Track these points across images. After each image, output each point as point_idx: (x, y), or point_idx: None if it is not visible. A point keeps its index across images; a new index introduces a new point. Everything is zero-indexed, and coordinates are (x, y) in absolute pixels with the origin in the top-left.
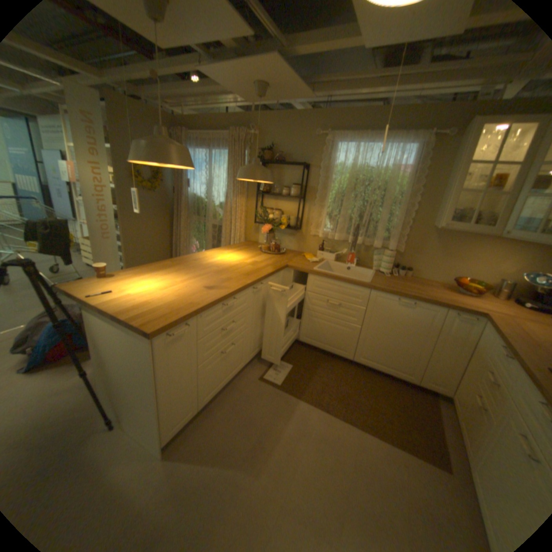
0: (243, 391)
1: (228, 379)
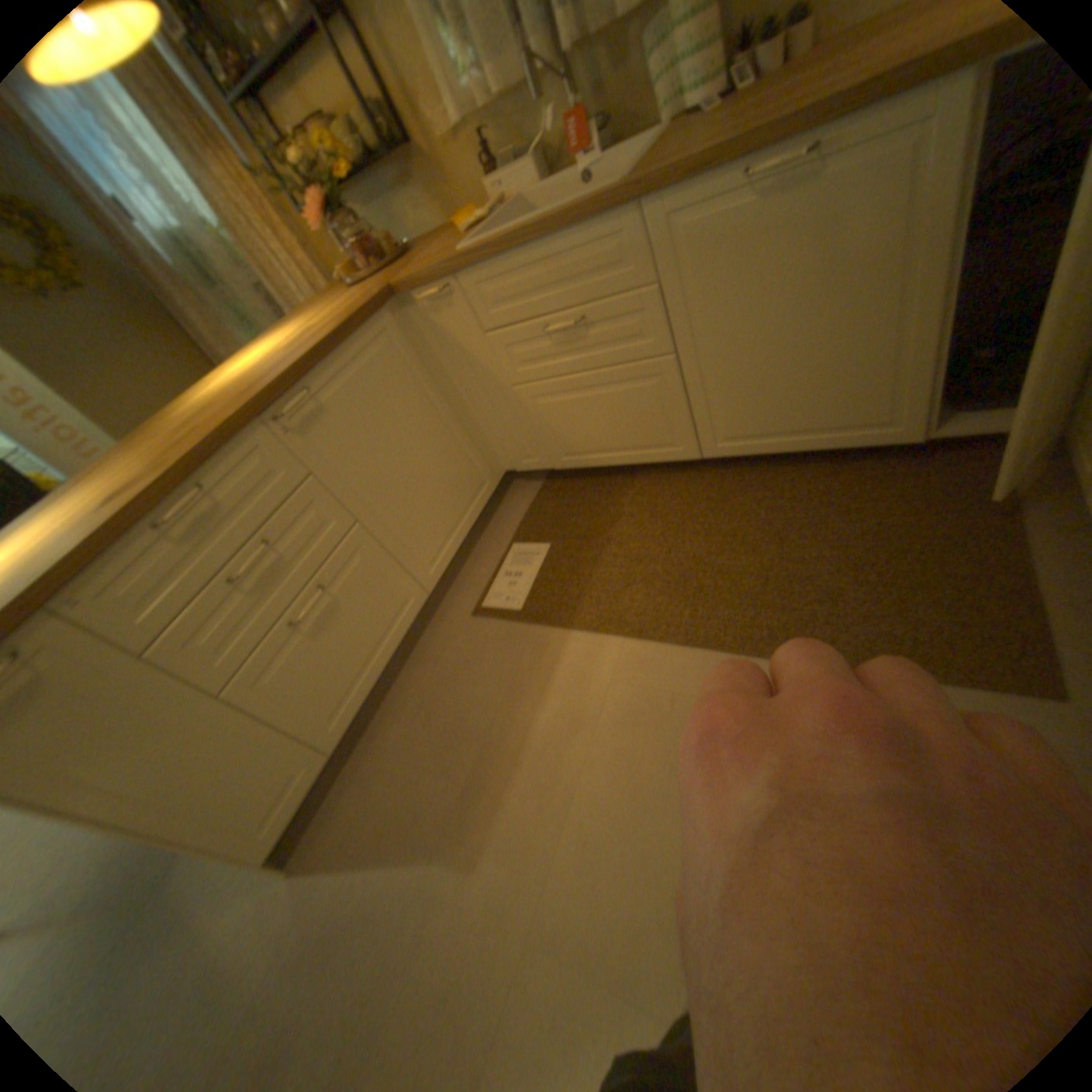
0: (441, 657)
1: (386, 652)
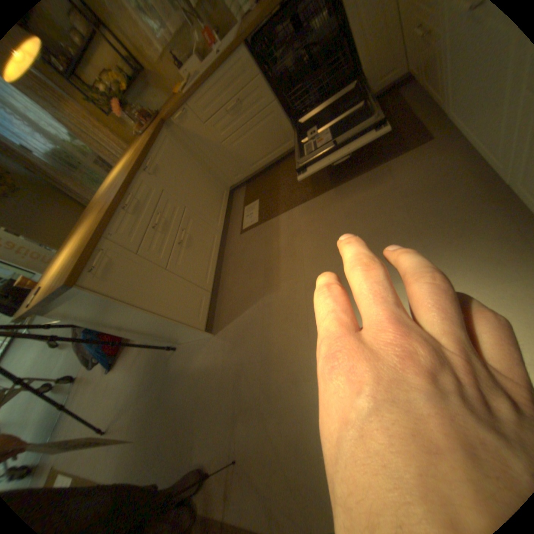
0: (236, 251)
1: (215, 254)
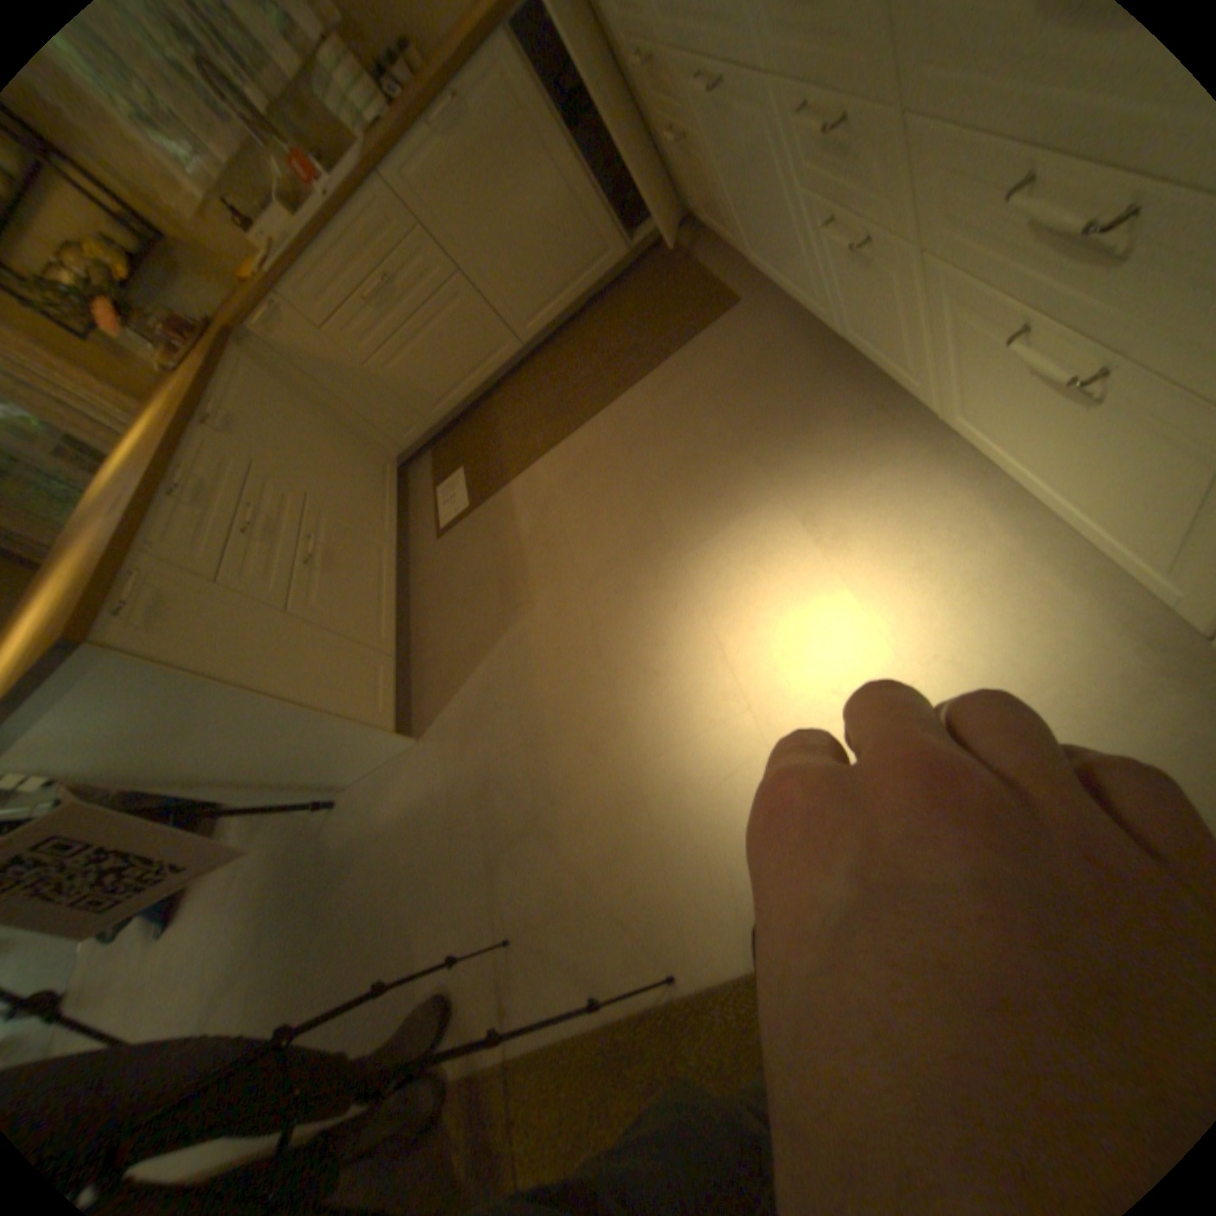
0: (435, 572)
1: (391, 584)
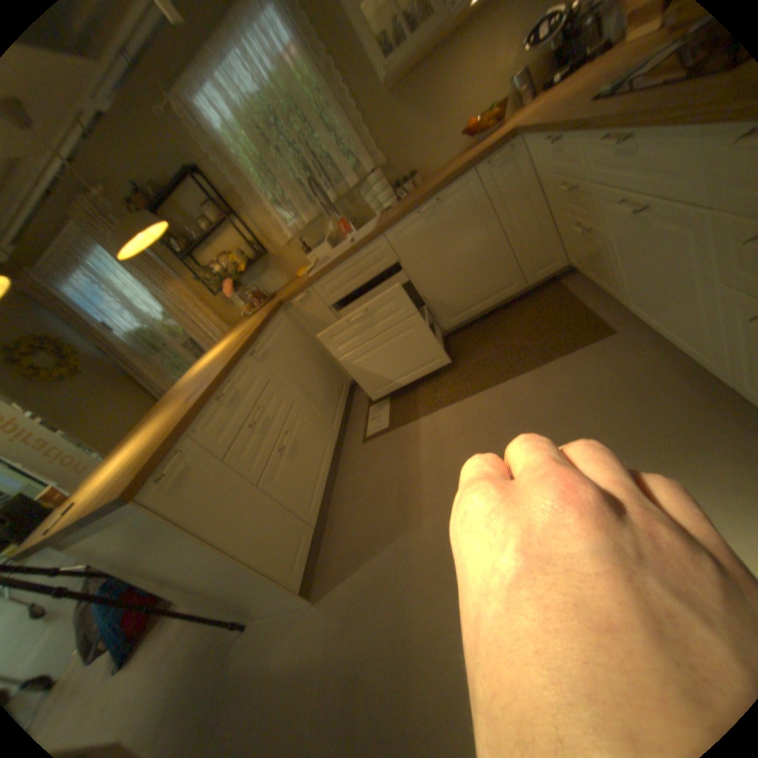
0: (355, 467)
1: (326, 470)
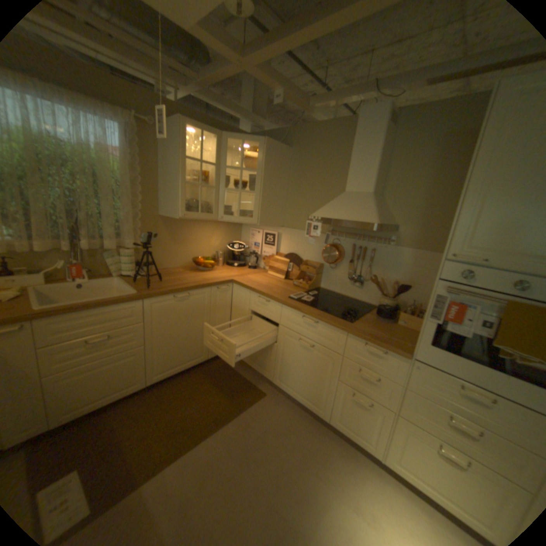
0: None
1: None
